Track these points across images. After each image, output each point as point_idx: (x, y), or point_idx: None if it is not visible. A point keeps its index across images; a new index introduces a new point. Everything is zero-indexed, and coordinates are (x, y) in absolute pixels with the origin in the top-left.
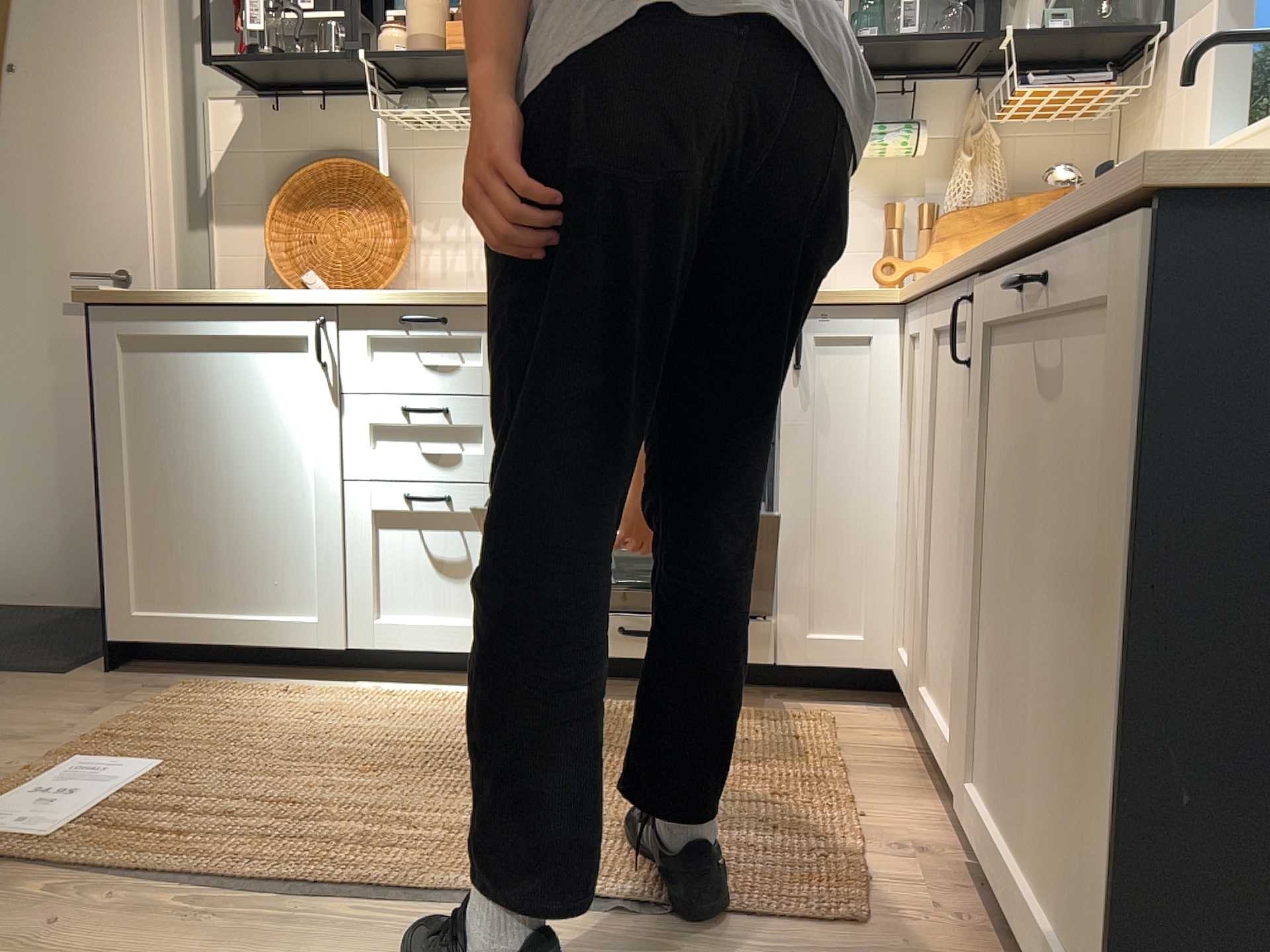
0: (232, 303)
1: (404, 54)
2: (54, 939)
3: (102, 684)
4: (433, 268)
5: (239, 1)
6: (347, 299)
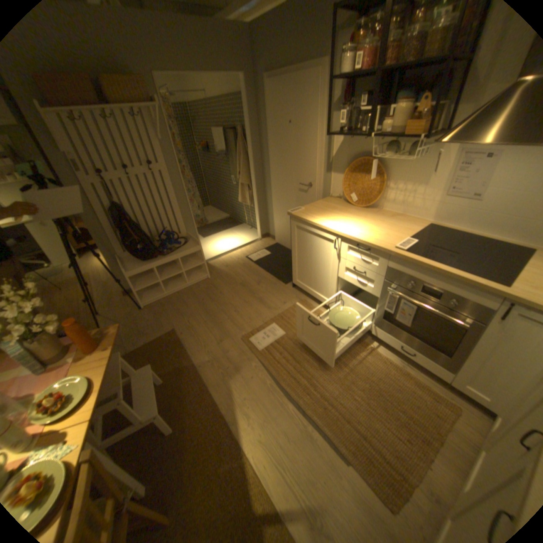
0: (317, 226)
1: (390, 130)
2: (252, 379)
3: (290, 291)
4: (391, 197)
5: (347, 94)
6: (344, 235)
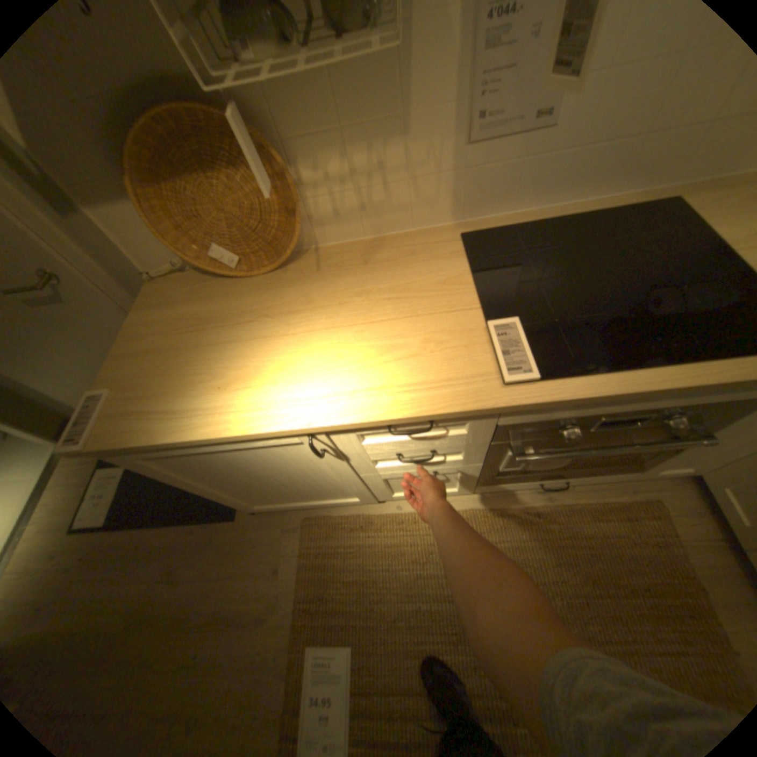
0: (218, 438)
1: None
2: None
3: (257, 528)
4: (326, 206)
5: None
6: (332, 426)
